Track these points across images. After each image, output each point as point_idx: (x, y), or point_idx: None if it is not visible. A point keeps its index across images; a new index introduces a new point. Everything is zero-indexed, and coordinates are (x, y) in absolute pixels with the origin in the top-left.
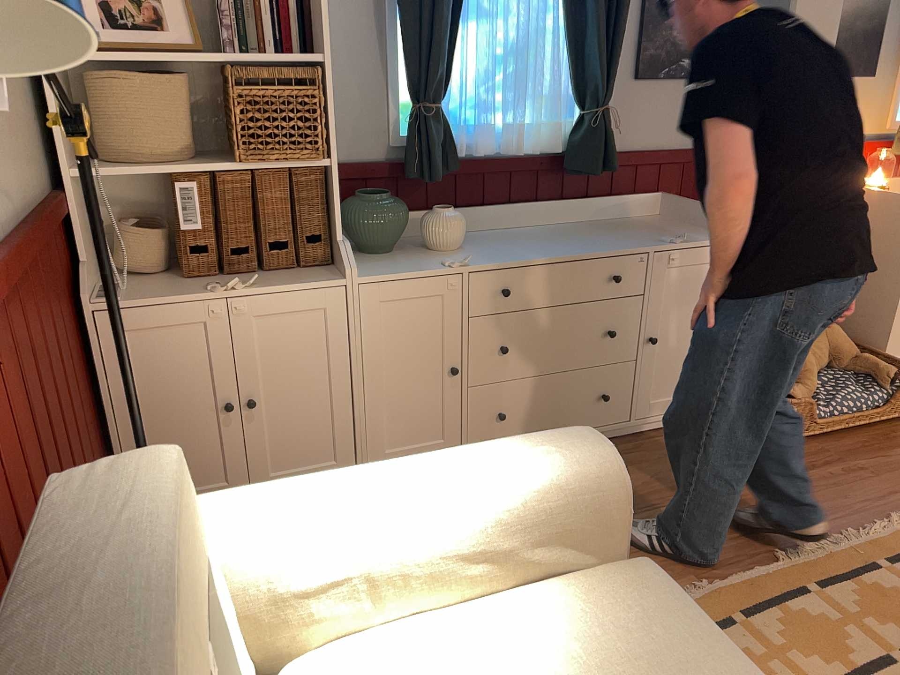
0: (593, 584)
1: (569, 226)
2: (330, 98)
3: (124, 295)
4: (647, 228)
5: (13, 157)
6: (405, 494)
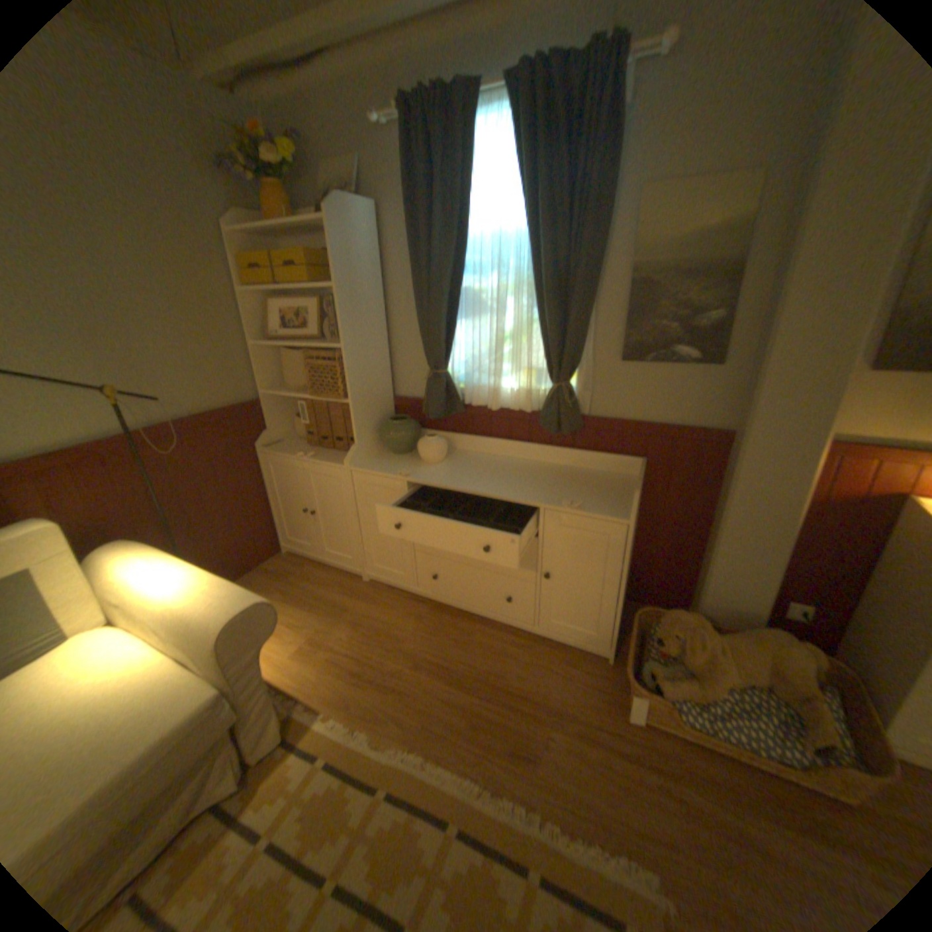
0: (179, 683)
1: (542, 467)
2: (346, 368)
3: (275, 447)
4: (589, 487)
5: (201, 388)
6: (153, 585)
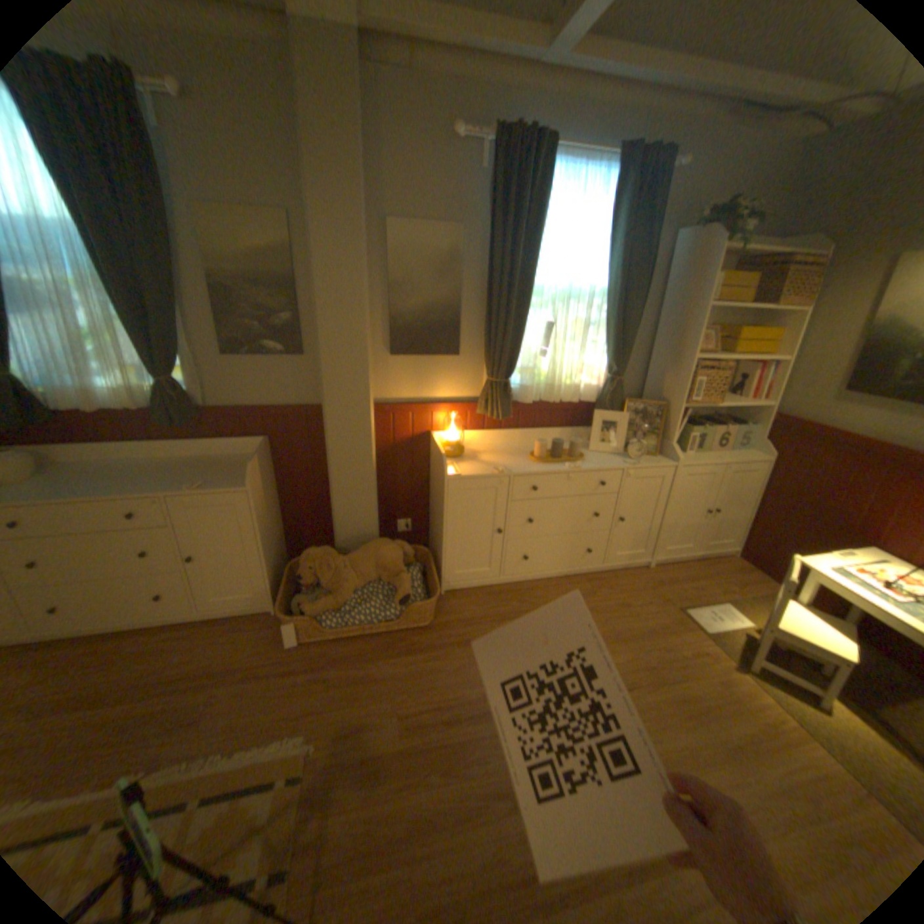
0: None
1: (169, 462)
2: None
3: None
4: (216, 470)
5: None
6: None
